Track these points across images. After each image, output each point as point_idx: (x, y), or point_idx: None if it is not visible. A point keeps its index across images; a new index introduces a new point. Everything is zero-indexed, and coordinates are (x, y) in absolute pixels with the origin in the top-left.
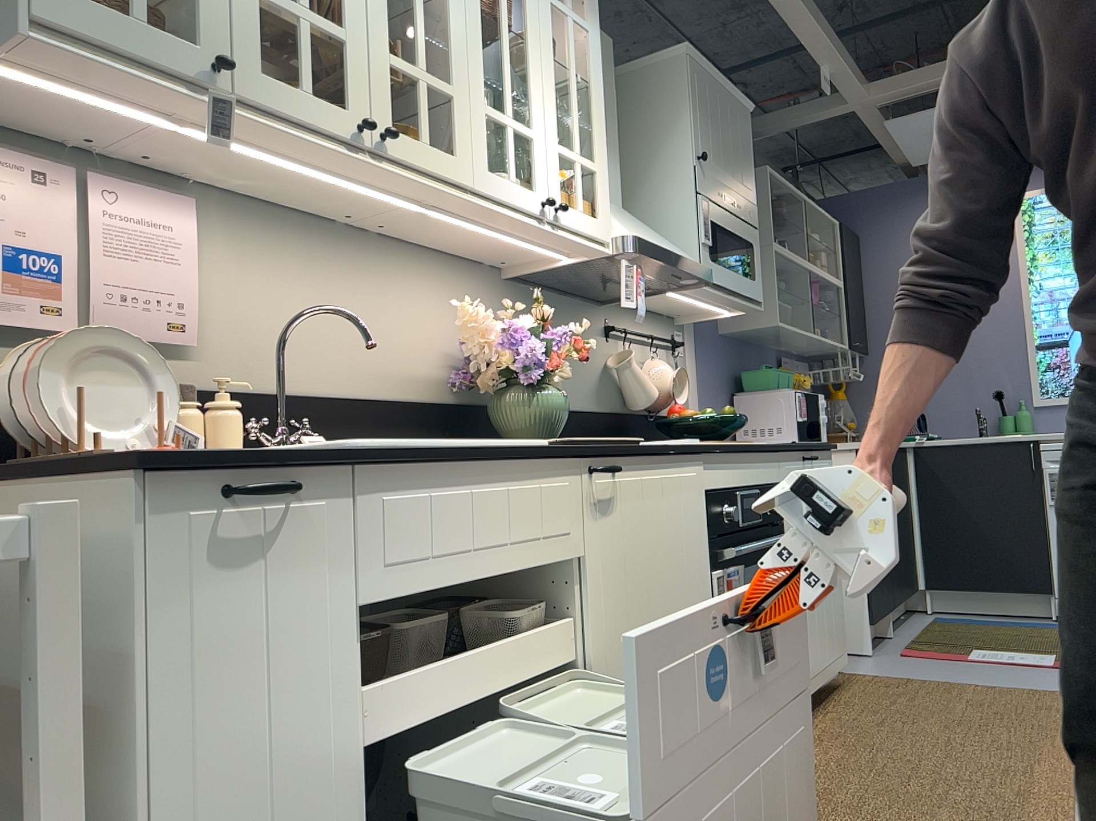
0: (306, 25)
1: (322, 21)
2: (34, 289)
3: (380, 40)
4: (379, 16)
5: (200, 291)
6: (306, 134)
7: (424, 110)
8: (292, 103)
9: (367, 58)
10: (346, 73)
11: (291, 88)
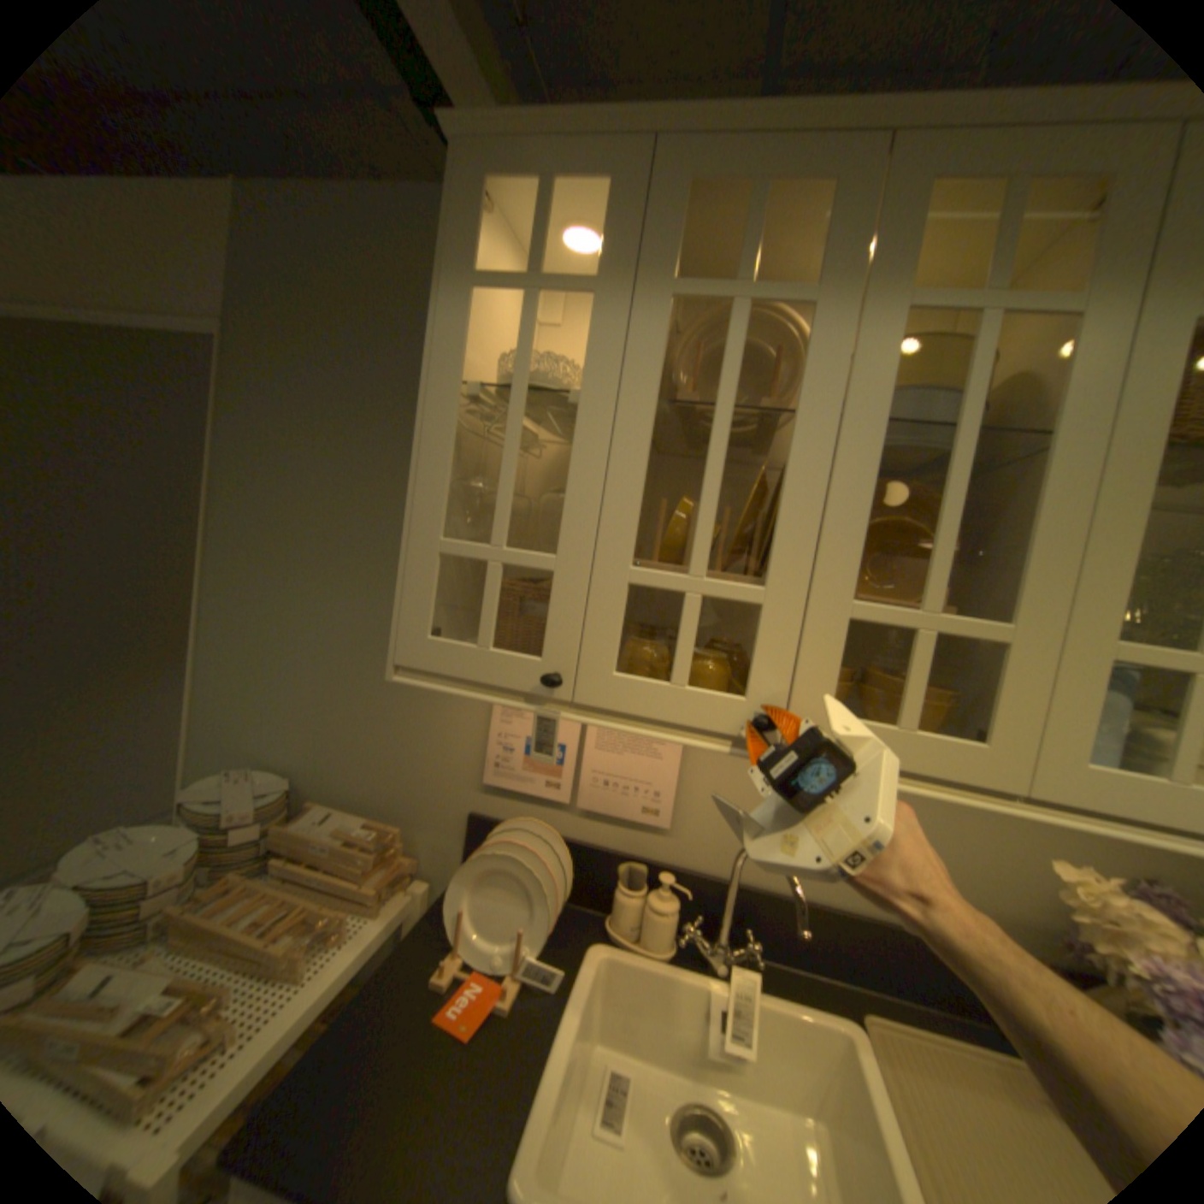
0: (696, 597)
1: (724, 584)
2: (544, 768)
3: (836, 584)
4: (843, 546)
5: (689, 776)
6: (674, 730)
7: (920, 675)
8: (653, 699)
9: (801, 617)
10: (757, 645)
11: (657, 682)
